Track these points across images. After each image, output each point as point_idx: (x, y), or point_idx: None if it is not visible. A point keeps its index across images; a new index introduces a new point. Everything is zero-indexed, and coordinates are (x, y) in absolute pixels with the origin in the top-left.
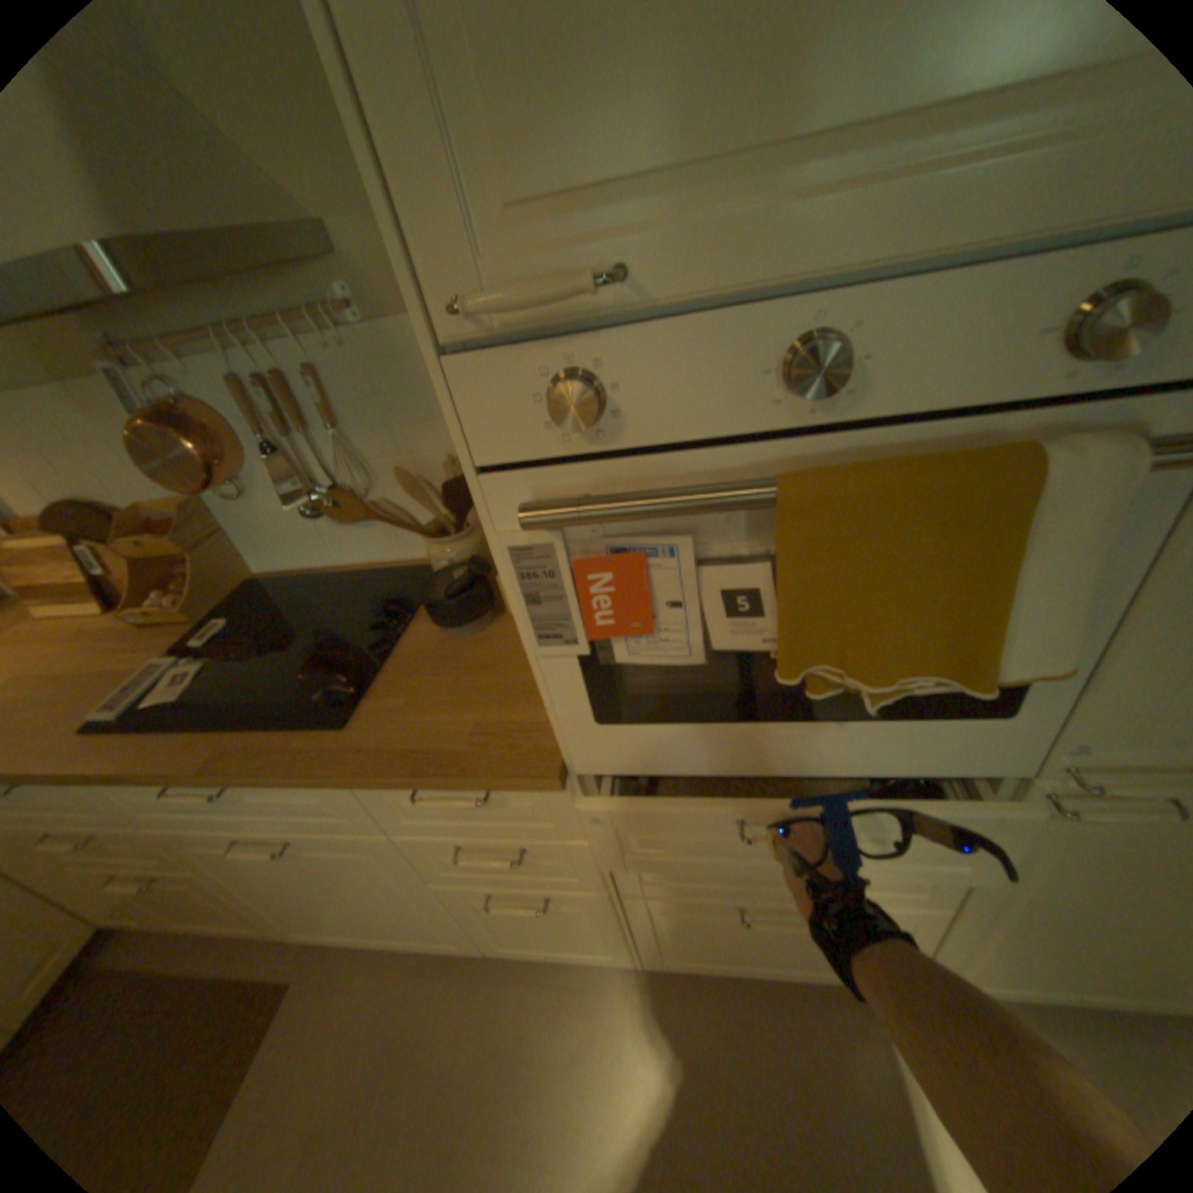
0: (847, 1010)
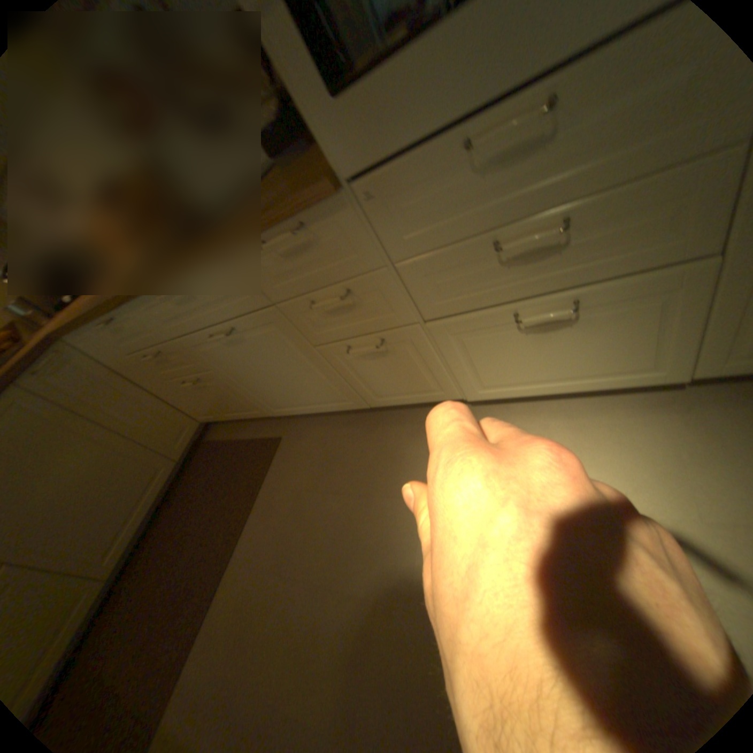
0: (629, 407)
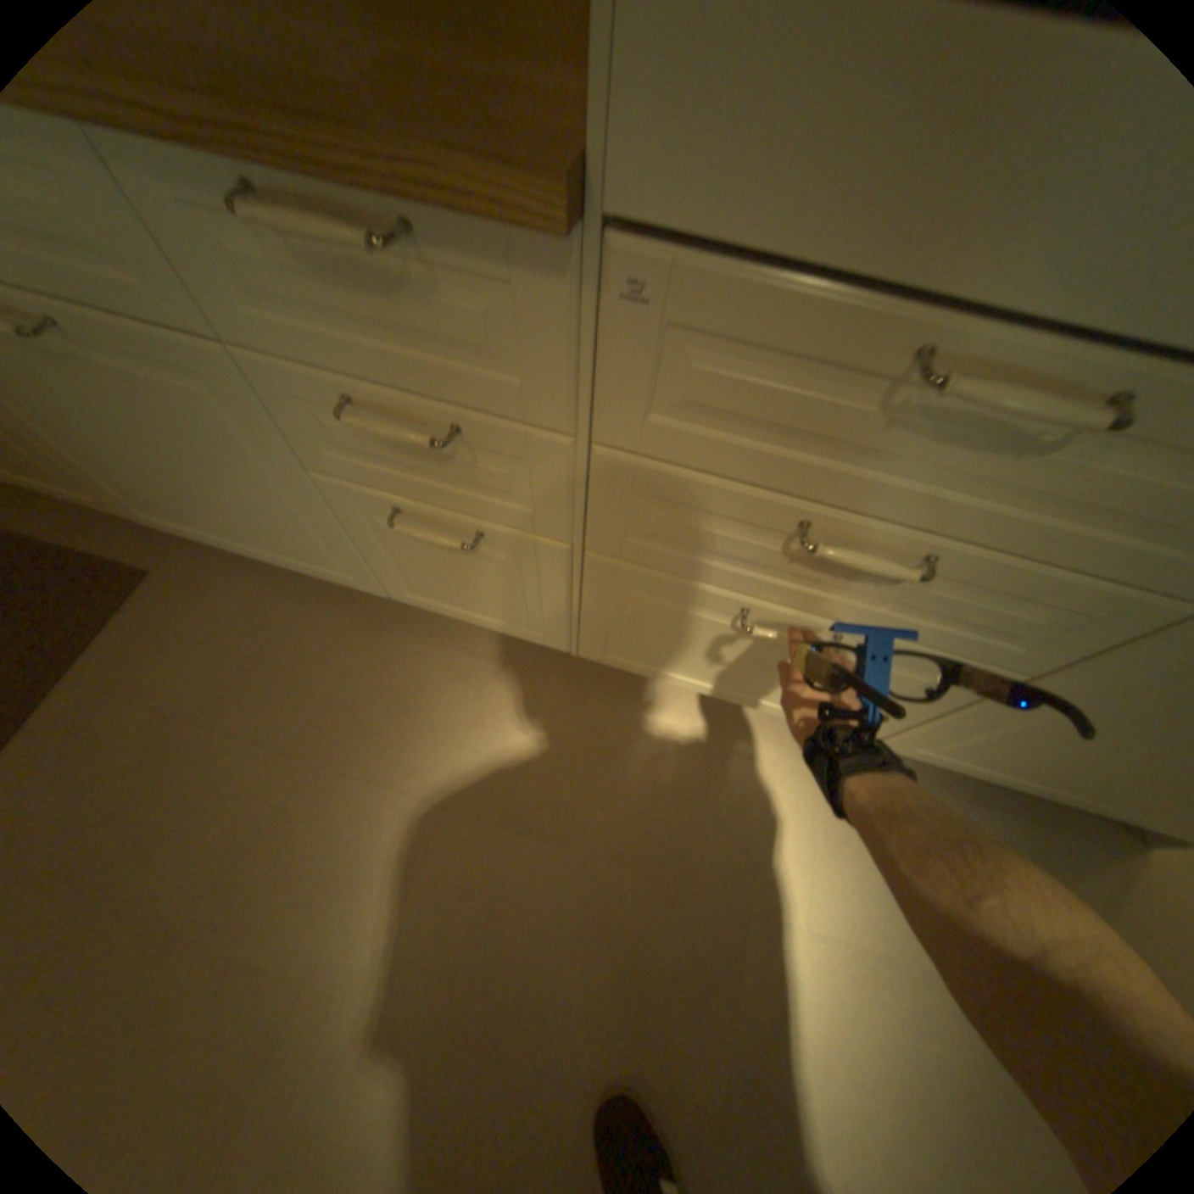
0: (783, 743)
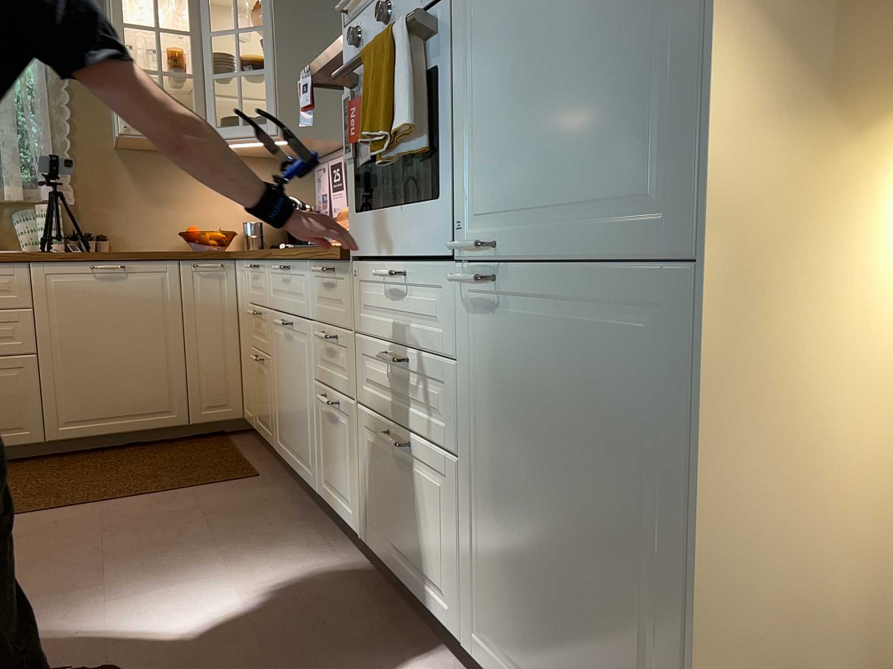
0: (431, 665)
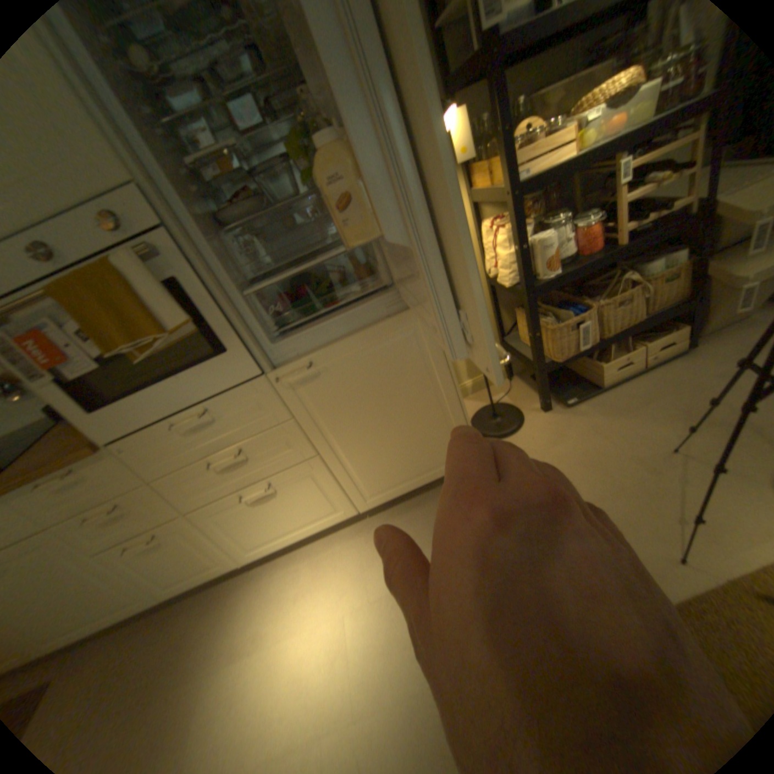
0: (343, 539)
